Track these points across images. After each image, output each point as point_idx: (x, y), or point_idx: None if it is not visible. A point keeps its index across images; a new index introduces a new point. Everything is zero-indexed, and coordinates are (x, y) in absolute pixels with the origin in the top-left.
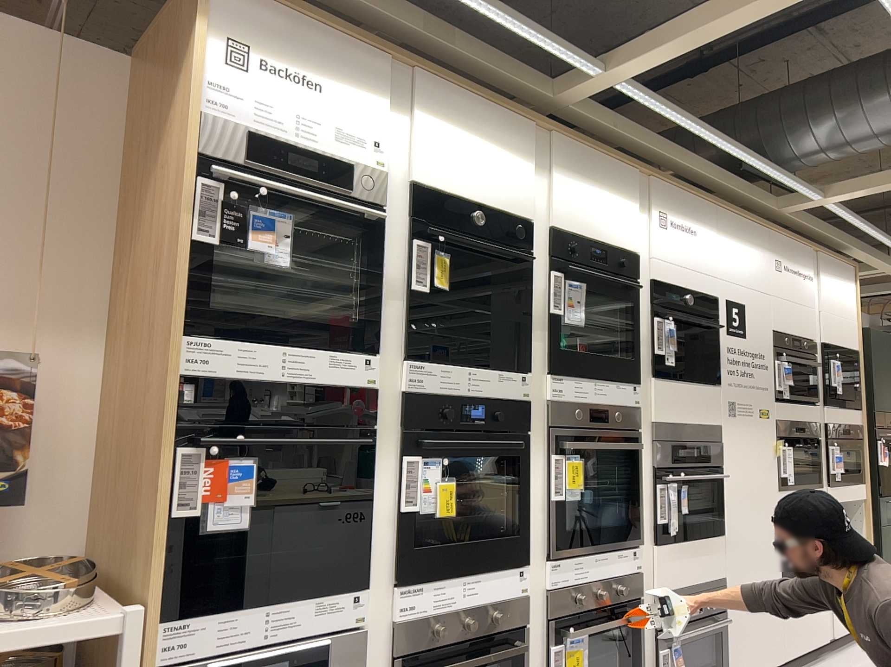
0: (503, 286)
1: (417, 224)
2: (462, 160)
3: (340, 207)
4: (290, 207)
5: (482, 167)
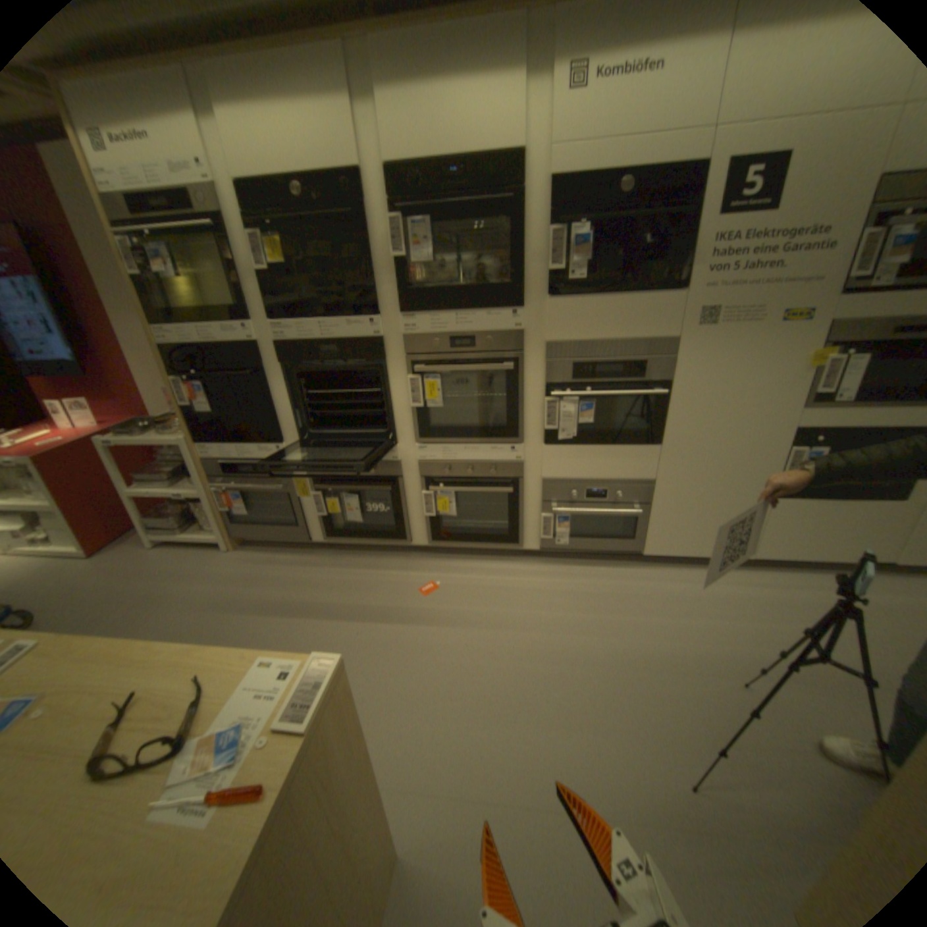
0: (350, 241)
1: (242, 215)
2: (265, 130)
3: (185, 223)
4: (161, 235)
5: (287, 127)
